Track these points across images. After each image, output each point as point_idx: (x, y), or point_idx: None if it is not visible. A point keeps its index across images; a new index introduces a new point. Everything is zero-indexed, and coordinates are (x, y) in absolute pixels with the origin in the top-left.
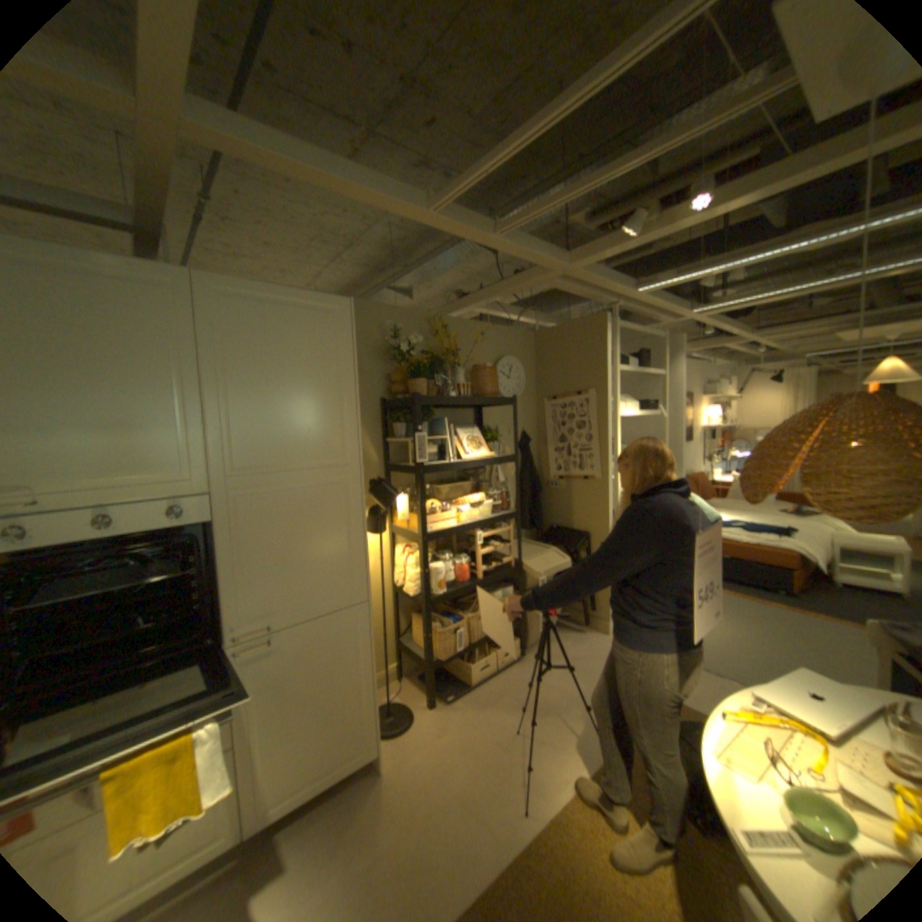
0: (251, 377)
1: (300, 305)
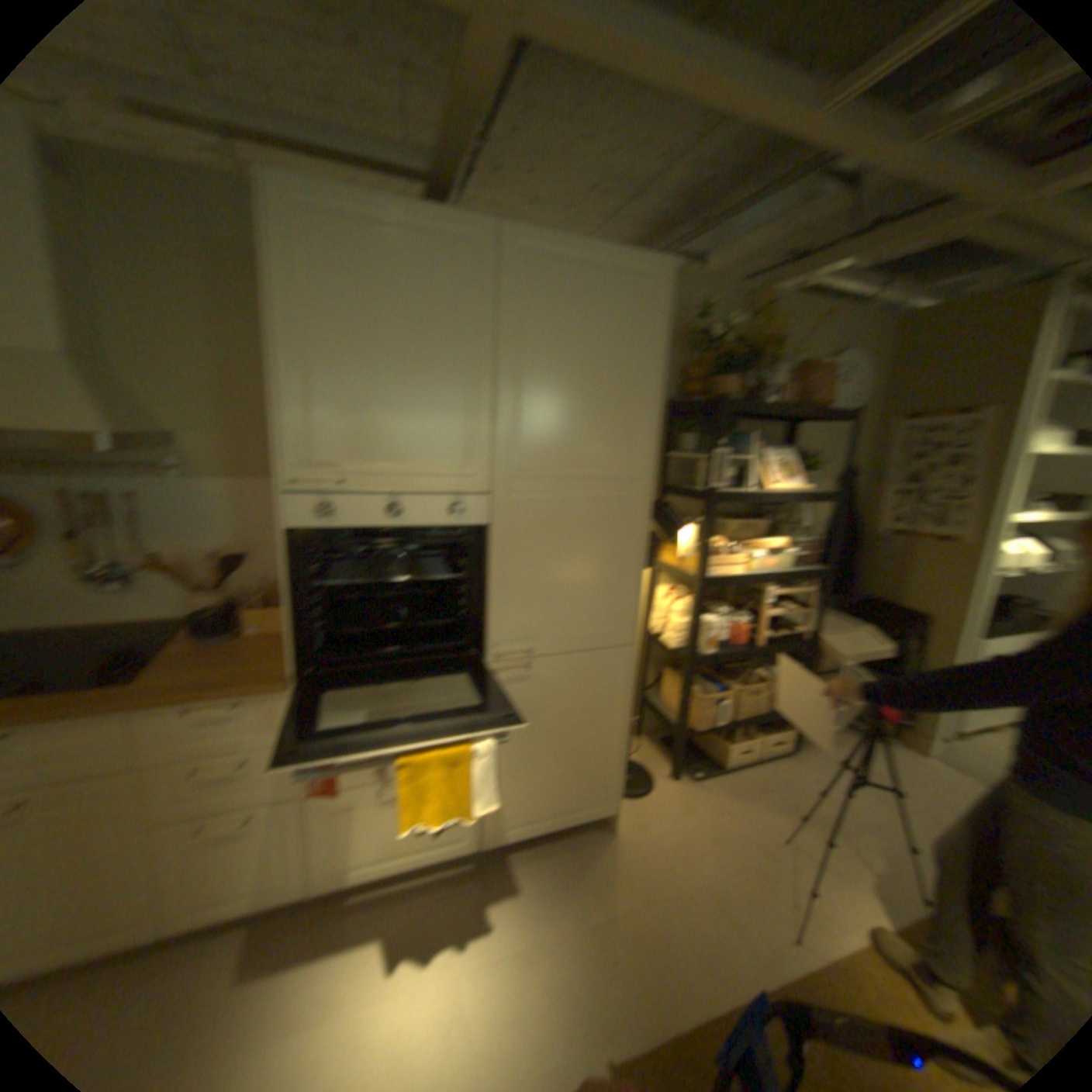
0: (551, 357)
1: (617, 263)
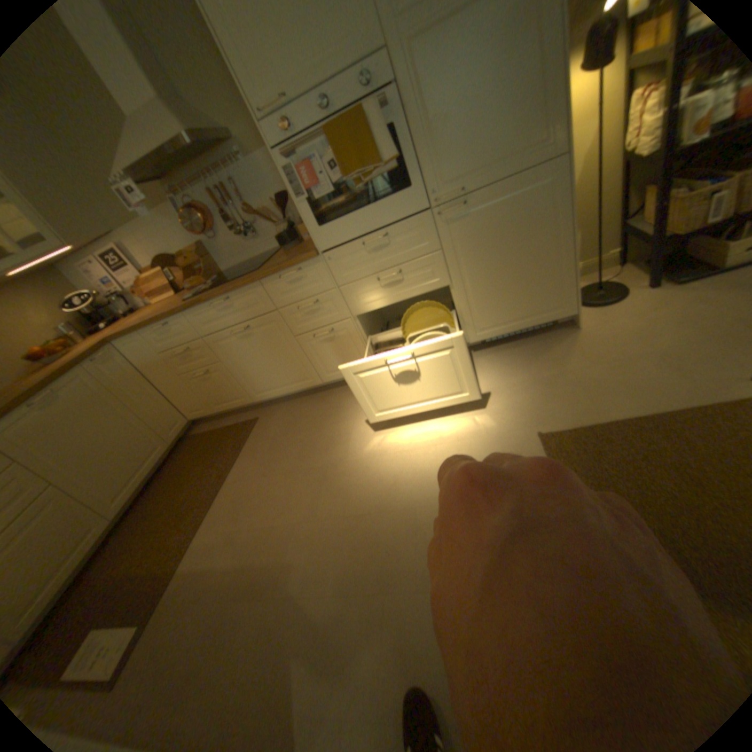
0: None
1: None
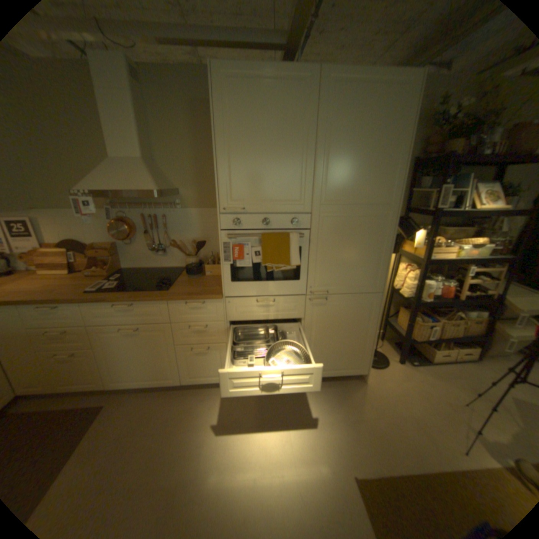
0: (344, 139)
1: (385, 79)
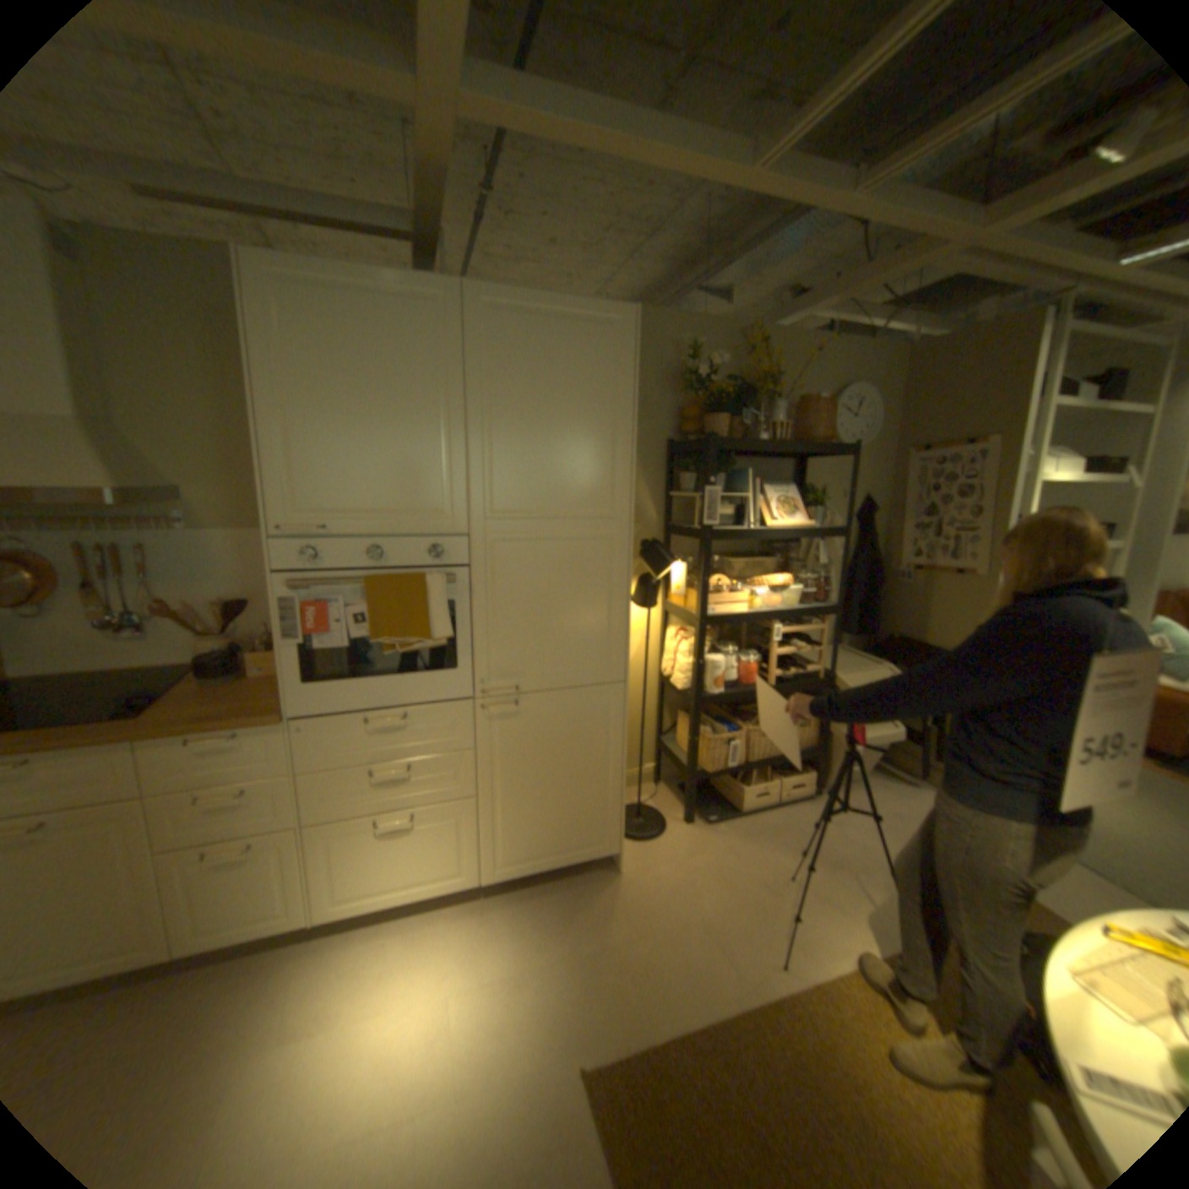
0: (517, 407)
1: (576, 316)
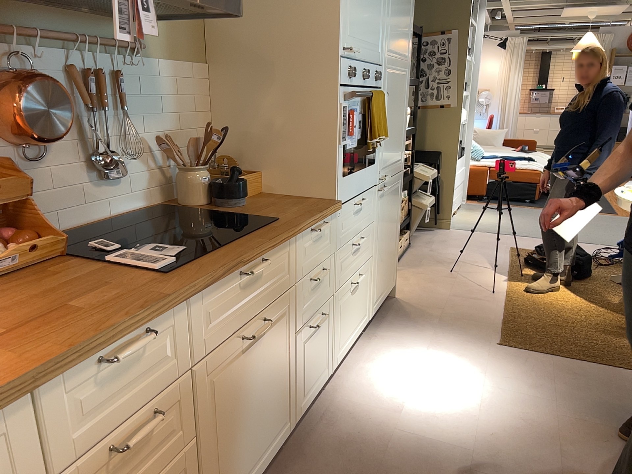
0: None
1: None
